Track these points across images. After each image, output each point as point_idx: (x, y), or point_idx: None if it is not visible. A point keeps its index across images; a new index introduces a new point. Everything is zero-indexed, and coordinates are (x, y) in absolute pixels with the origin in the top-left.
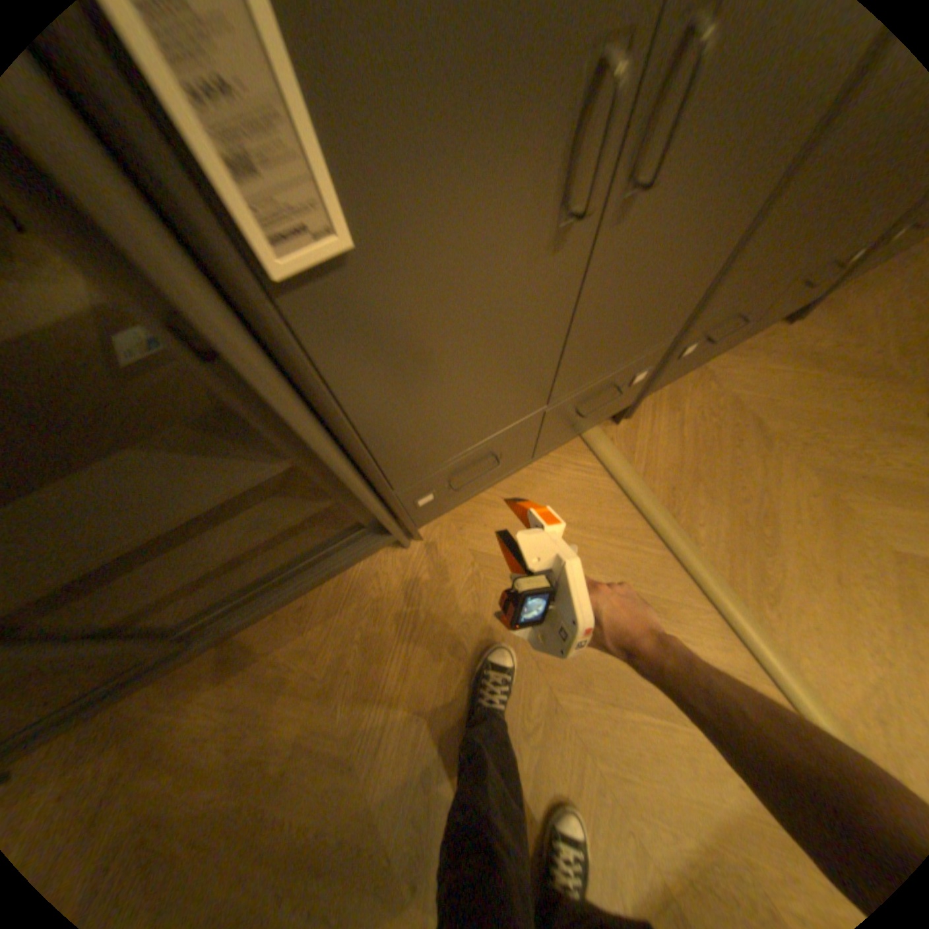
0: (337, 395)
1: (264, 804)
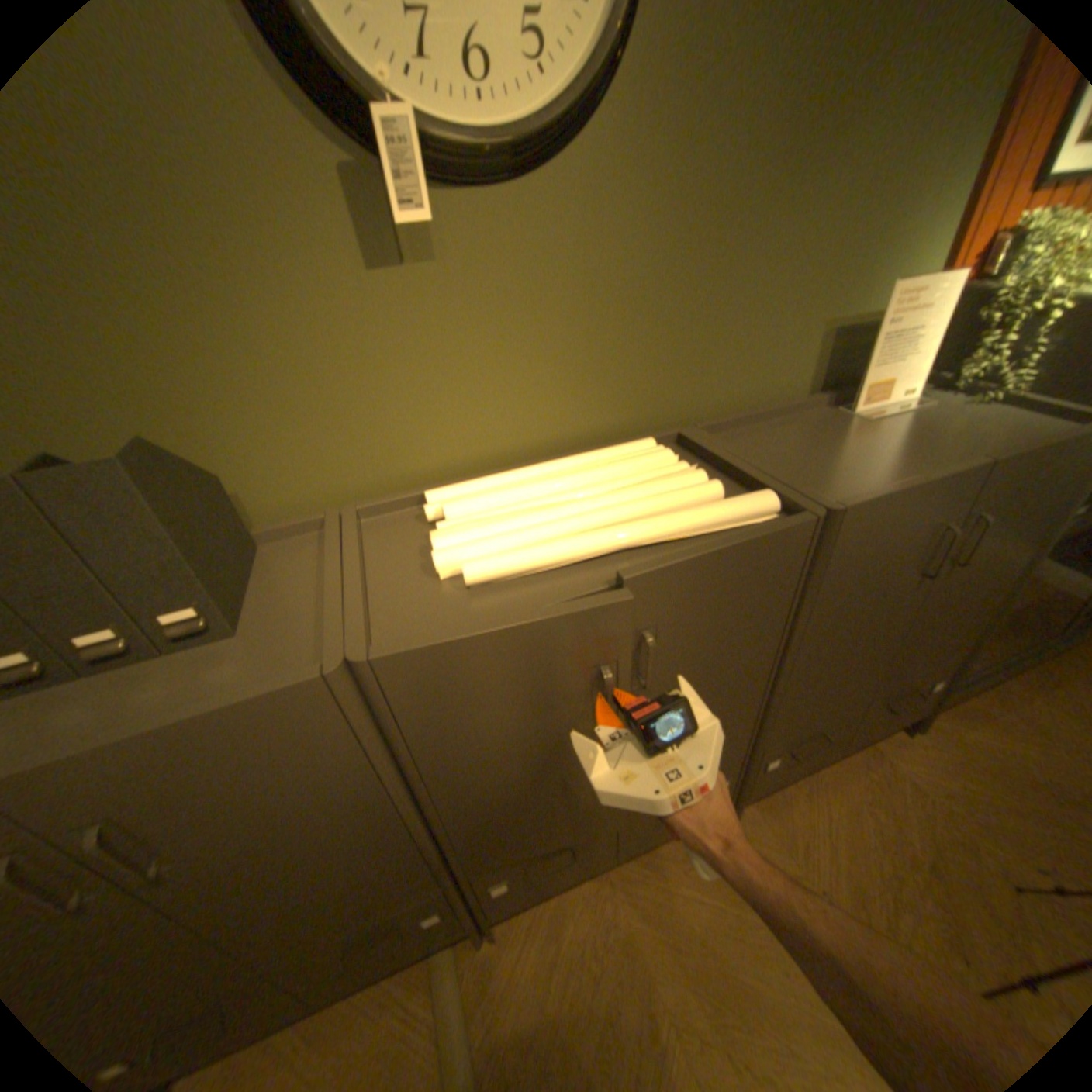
0: None
1: None
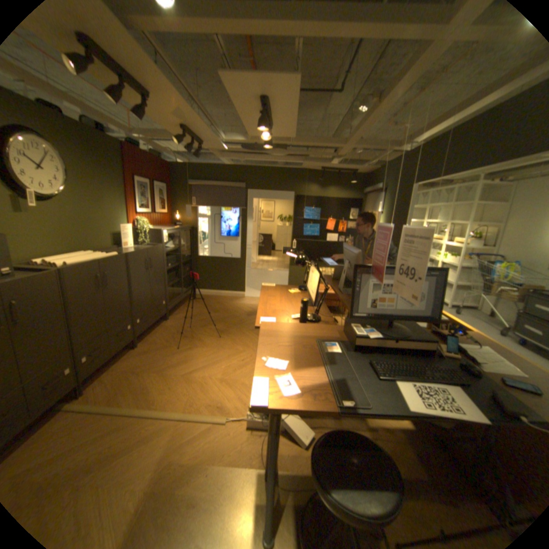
0: None
1: None
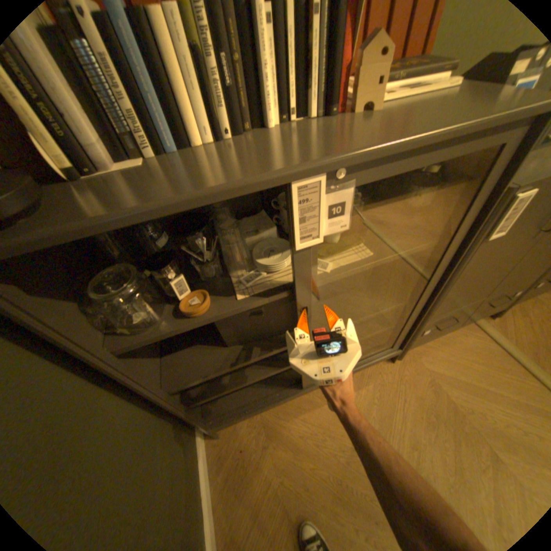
0: (460, 274)
1: (340, 479)
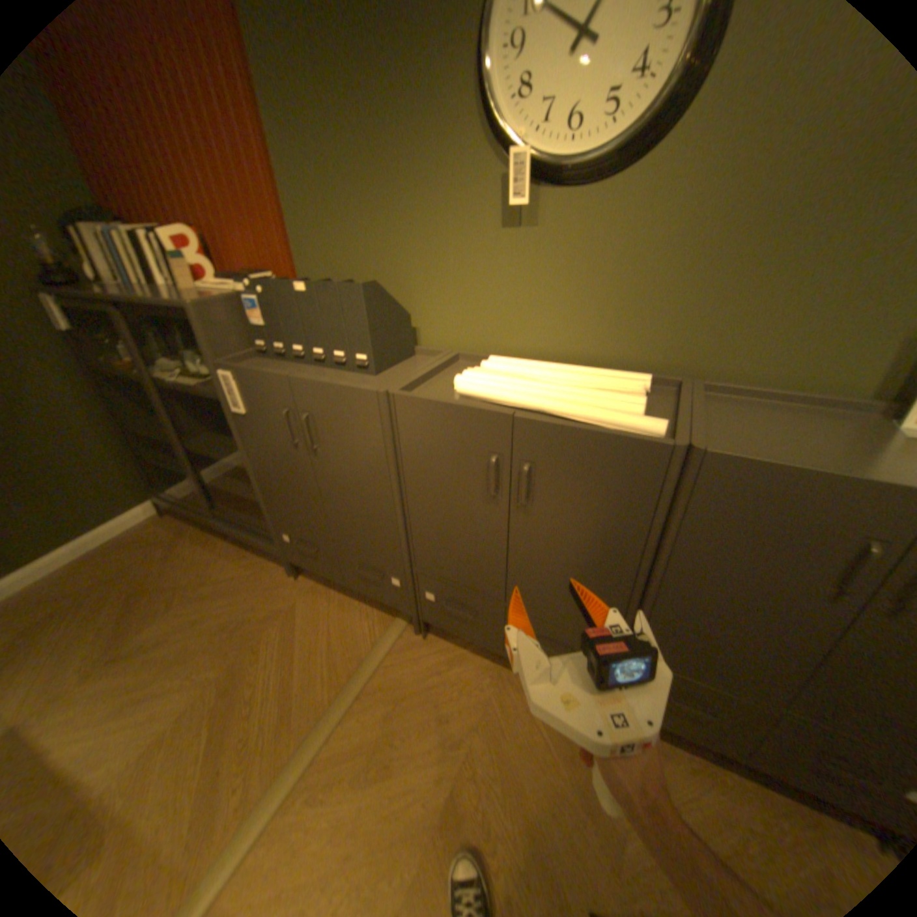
0: (249, 447)
1: (151, 589)
